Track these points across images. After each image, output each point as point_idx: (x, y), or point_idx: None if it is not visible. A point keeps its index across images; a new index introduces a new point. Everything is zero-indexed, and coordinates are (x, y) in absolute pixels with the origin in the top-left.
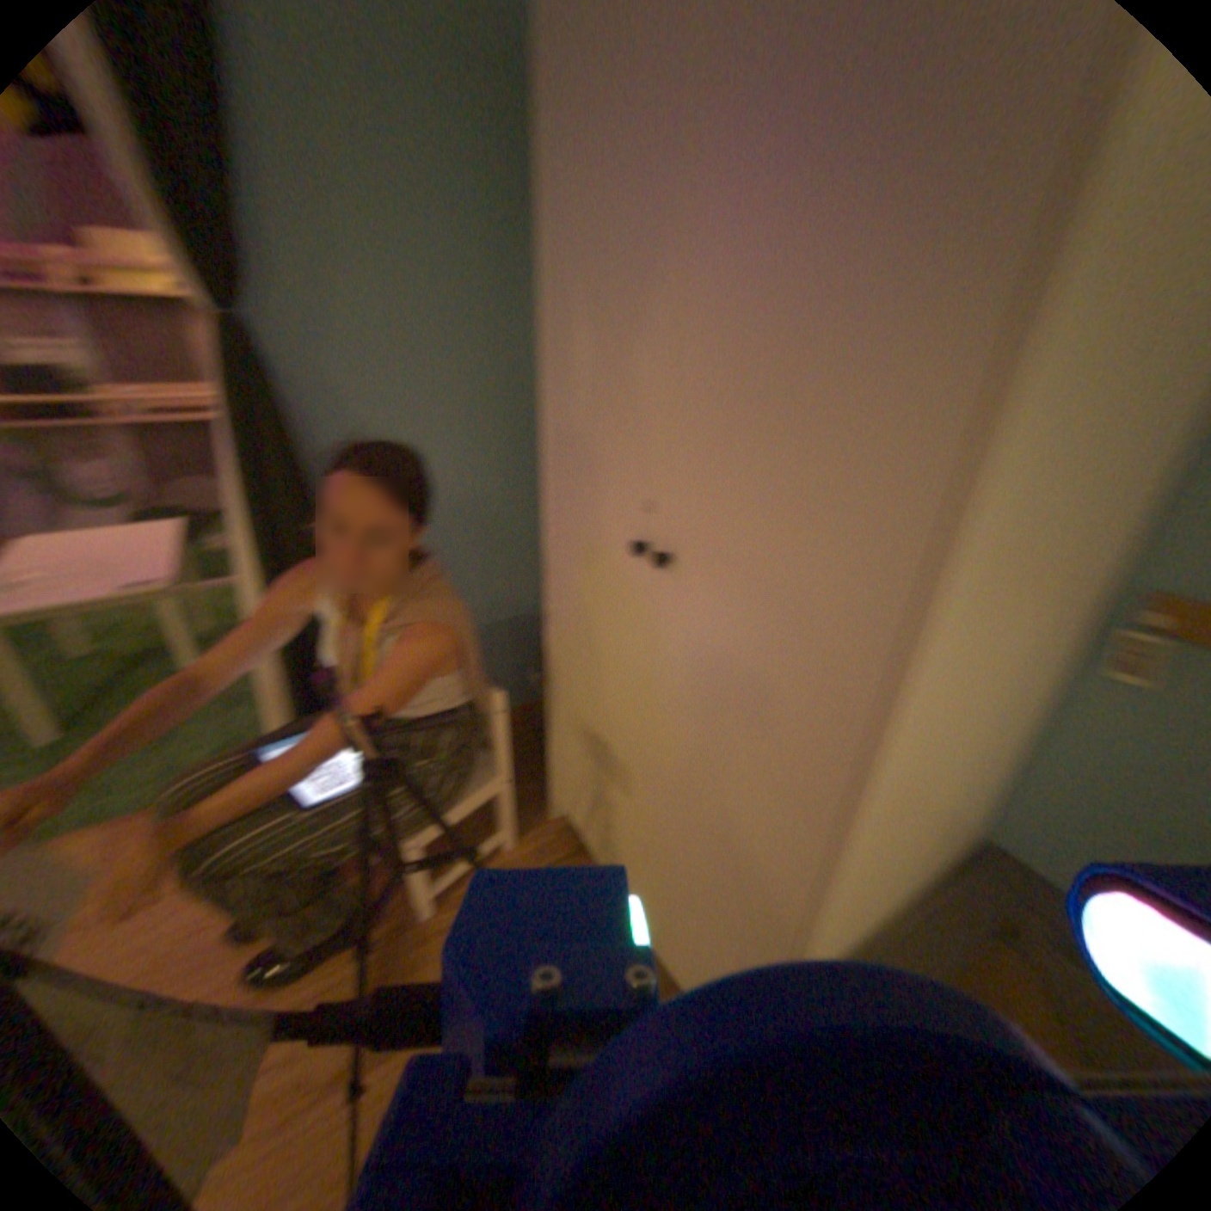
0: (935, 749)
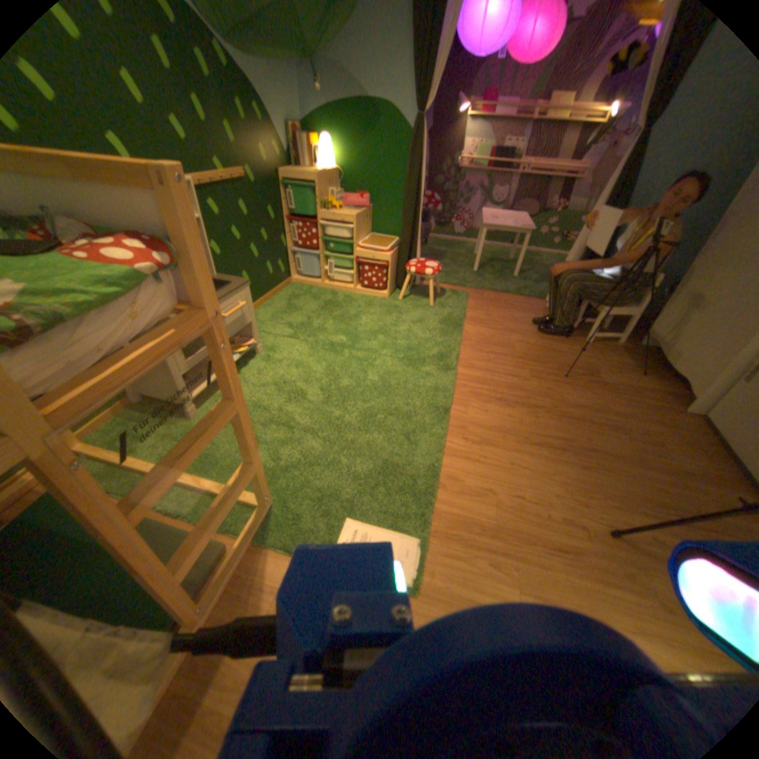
0: None
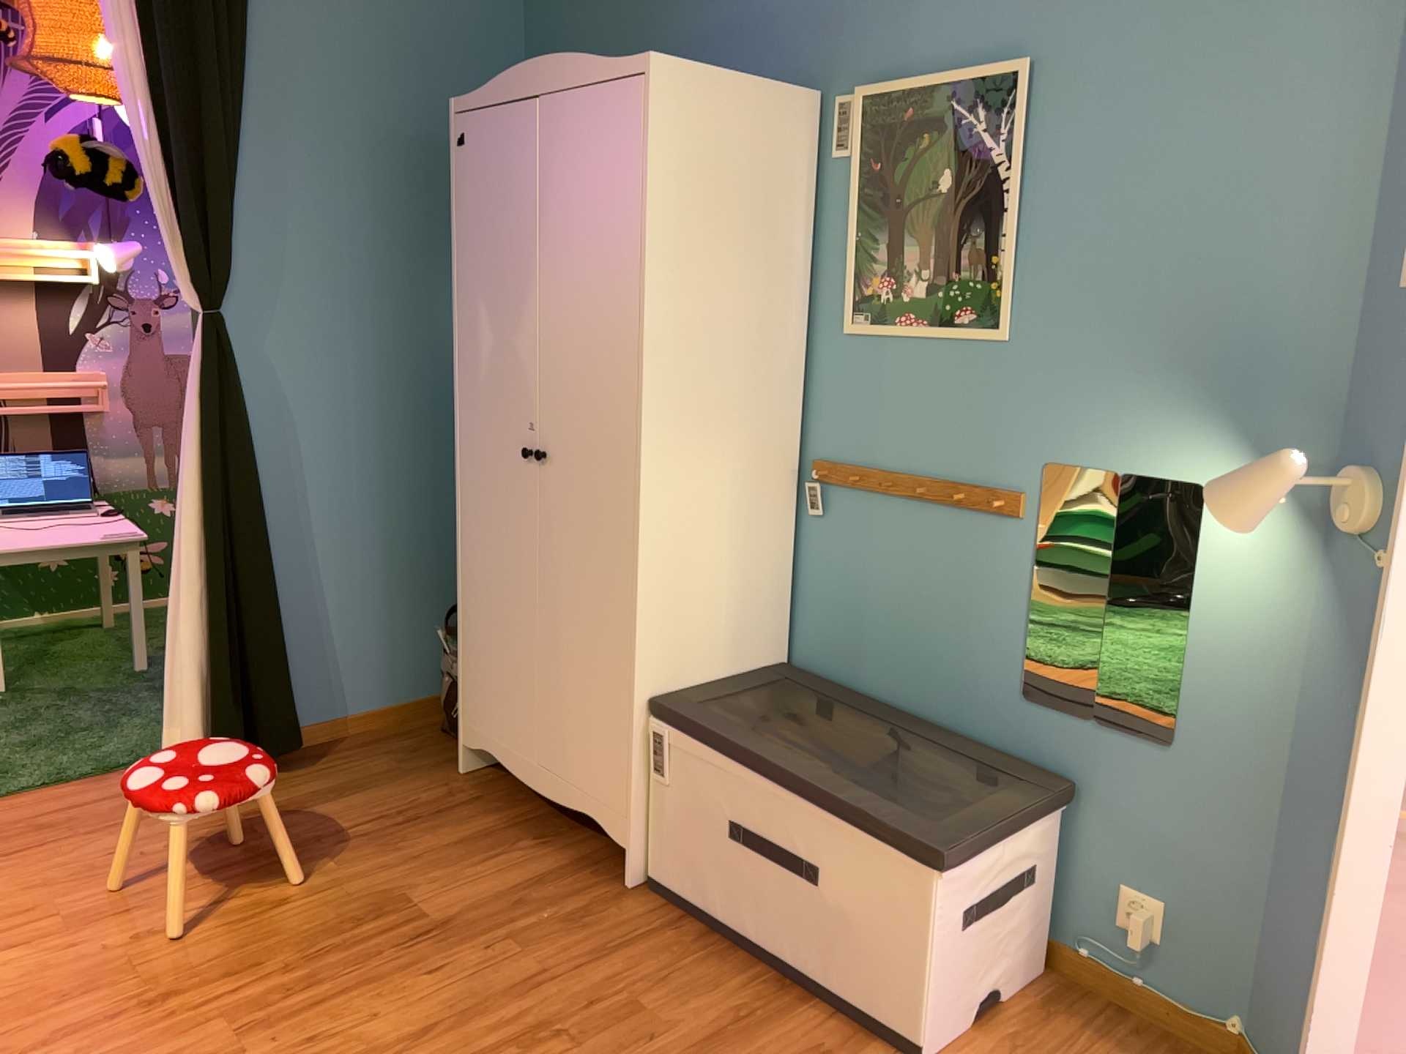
0: (683, 522)
